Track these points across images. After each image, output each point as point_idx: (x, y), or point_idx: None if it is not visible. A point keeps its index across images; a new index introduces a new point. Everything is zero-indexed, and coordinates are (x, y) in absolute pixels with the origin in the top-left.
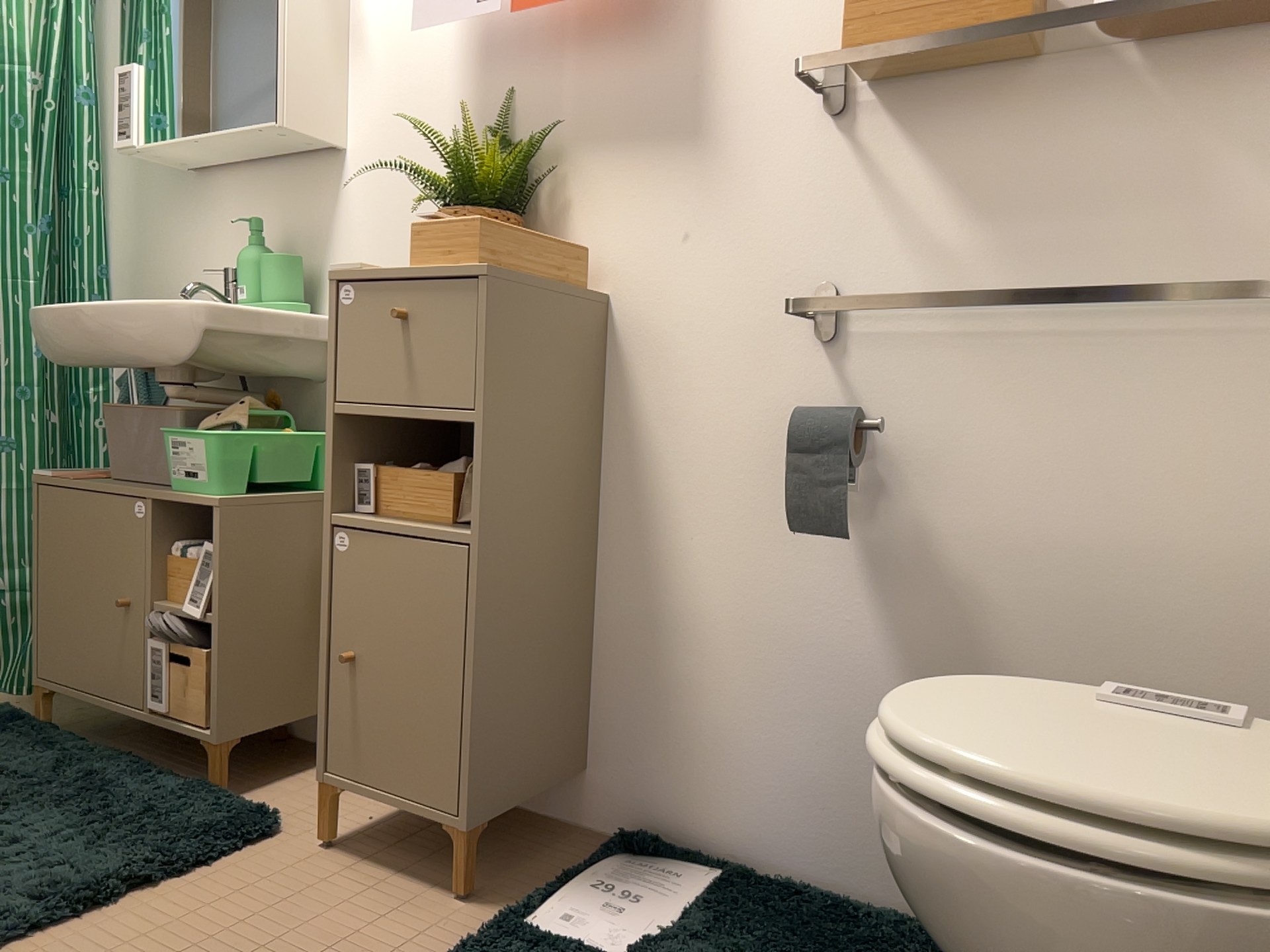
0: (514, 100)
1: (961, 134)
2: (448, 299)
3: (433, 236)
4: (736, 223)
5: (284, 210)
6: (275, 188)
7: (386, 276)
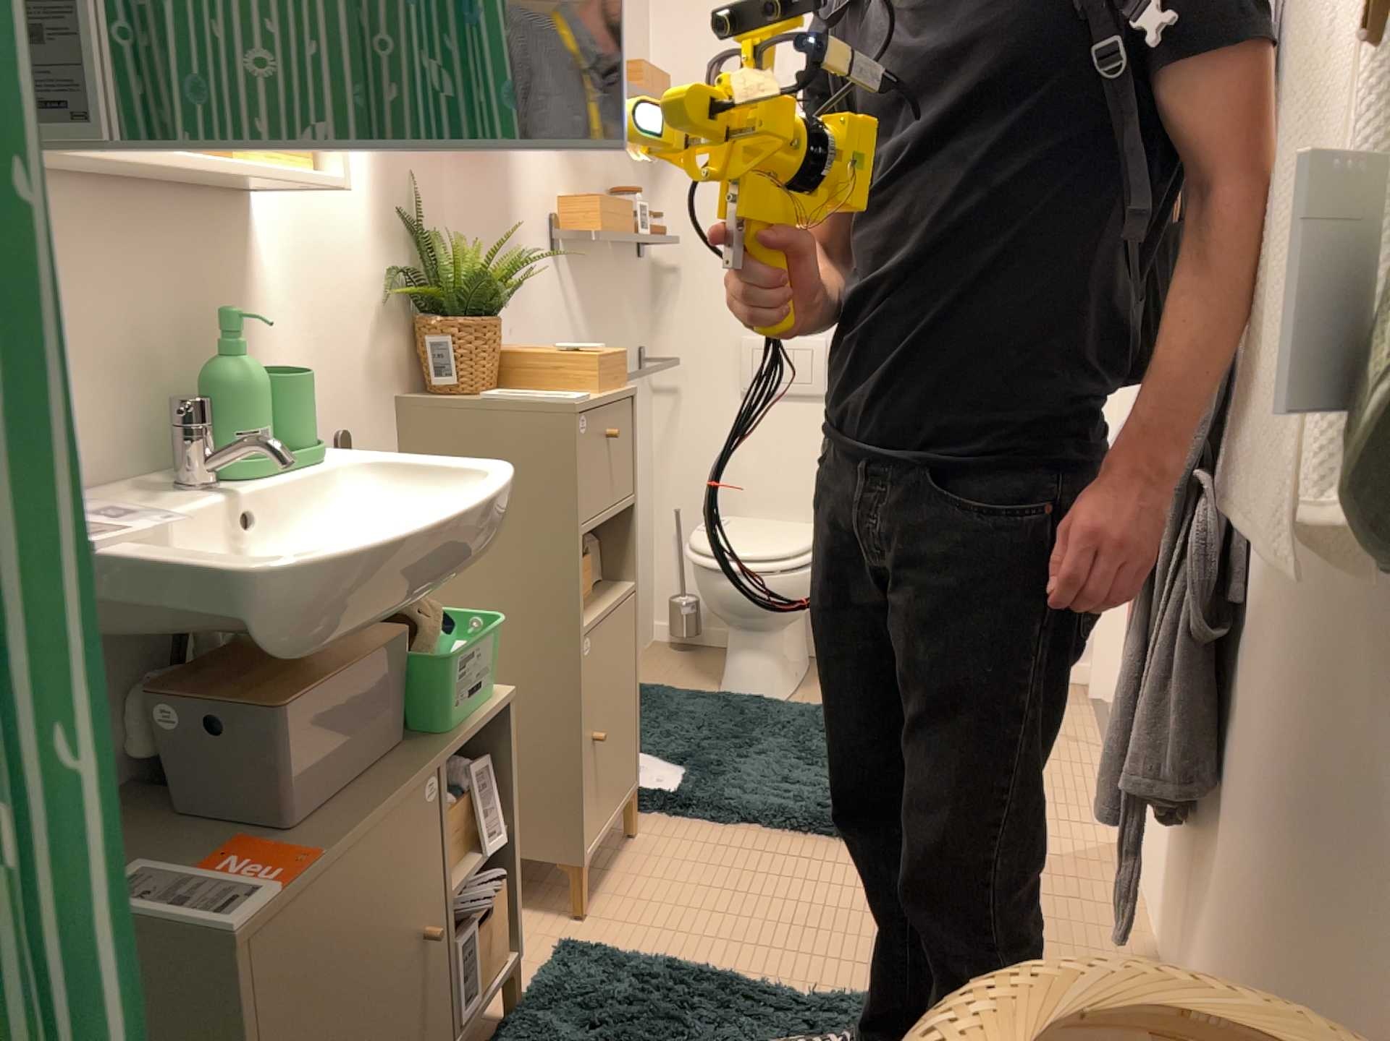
0: (415, 182)
1: (585, 275)
2: (622, 413)
3: (606, 362)
4: (530, 322)
5: (147, 271)
6: (123, 227)
7: (601, 401)
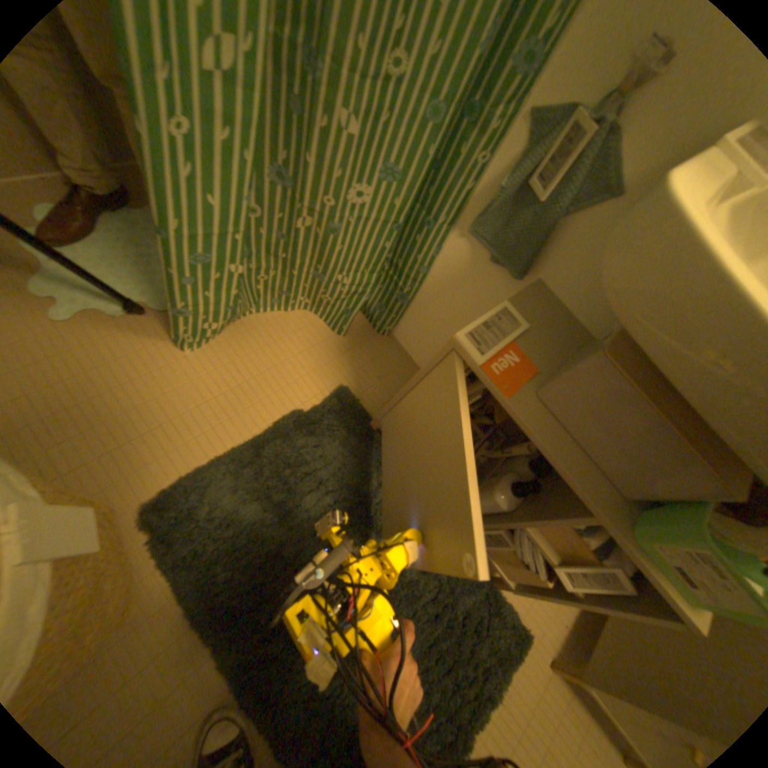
0: None
1: None
2: None
3: None
4: None
5: None
6: None
7: None
